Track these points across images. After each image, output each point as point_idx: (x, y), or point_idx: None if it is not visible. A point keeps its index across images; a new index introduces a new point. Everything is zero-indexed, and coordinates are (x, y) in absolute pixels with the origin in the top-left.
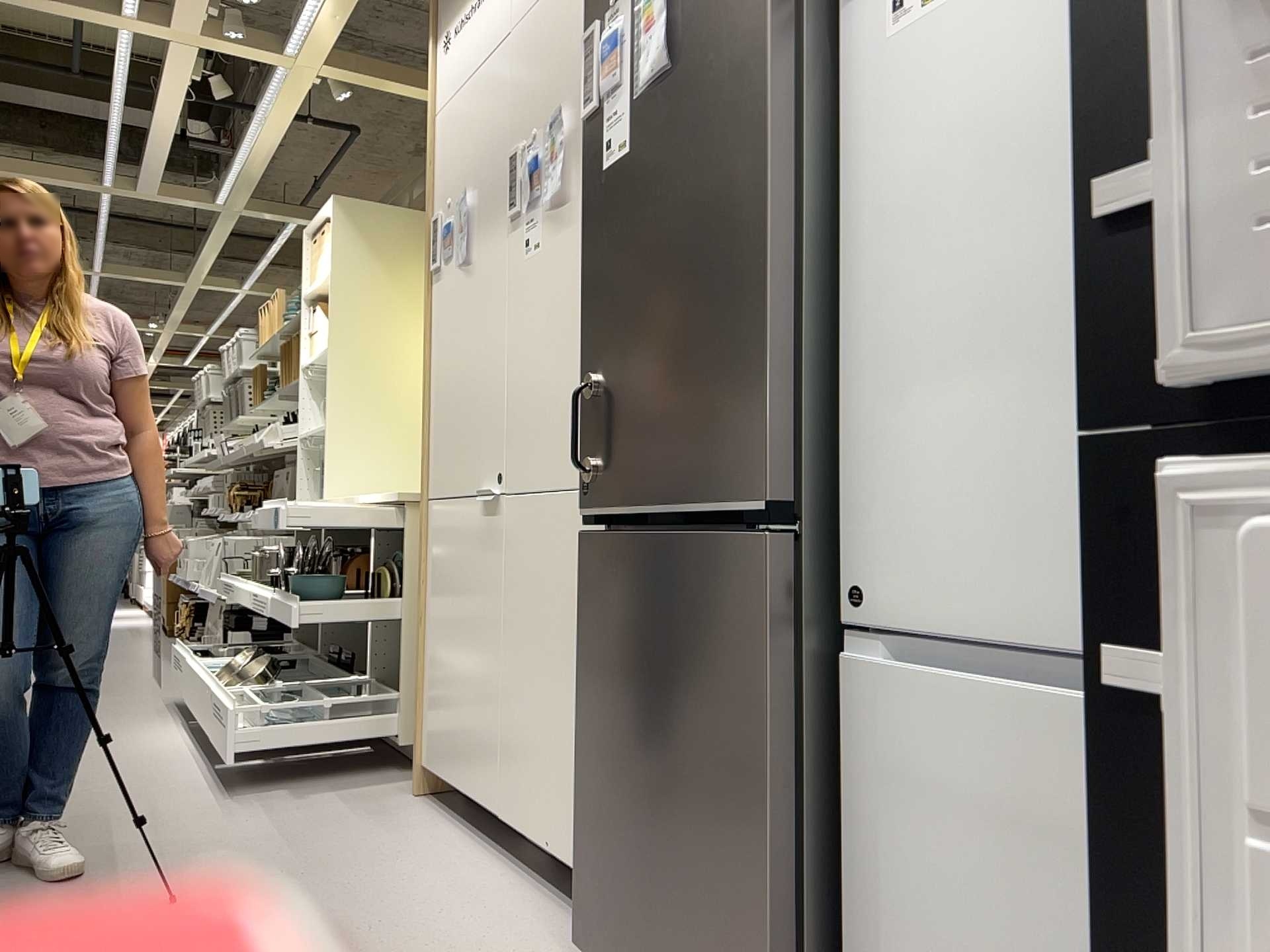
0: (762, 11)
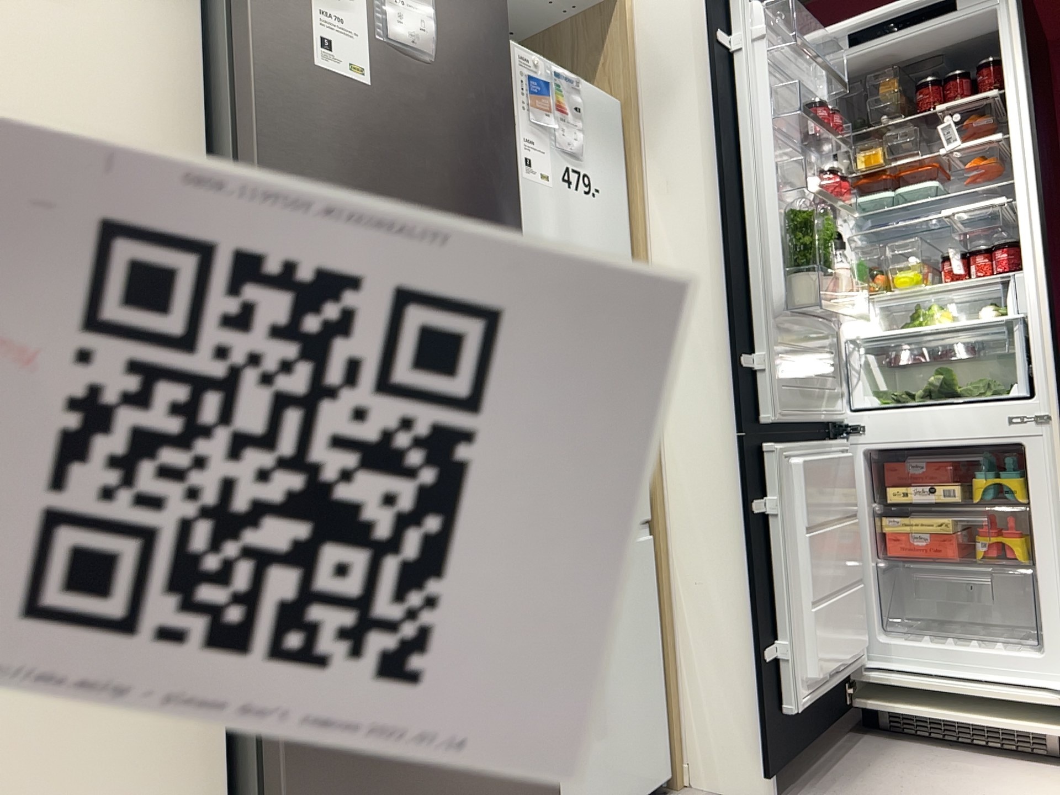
0: (508, 105)
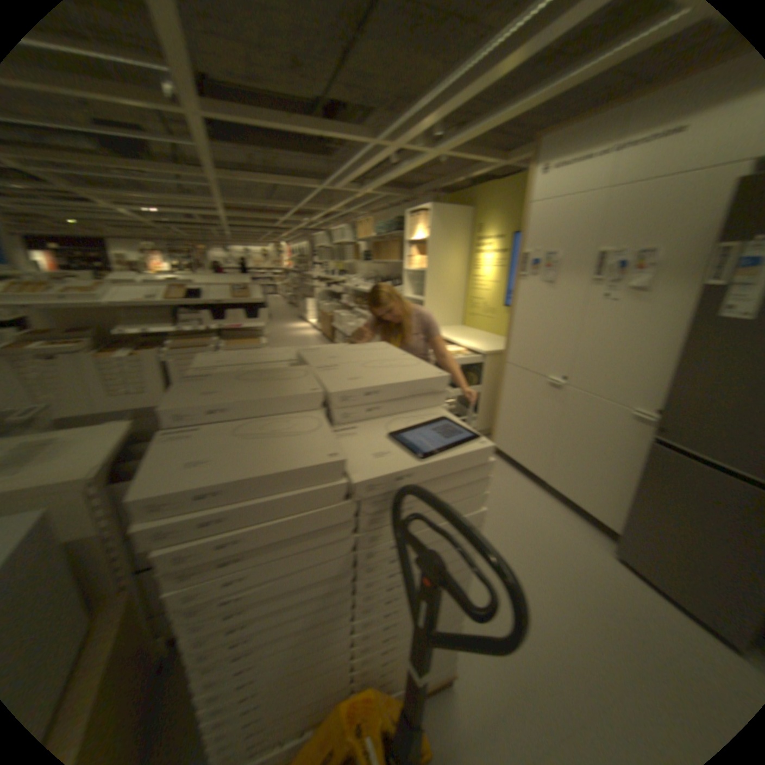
0: None
